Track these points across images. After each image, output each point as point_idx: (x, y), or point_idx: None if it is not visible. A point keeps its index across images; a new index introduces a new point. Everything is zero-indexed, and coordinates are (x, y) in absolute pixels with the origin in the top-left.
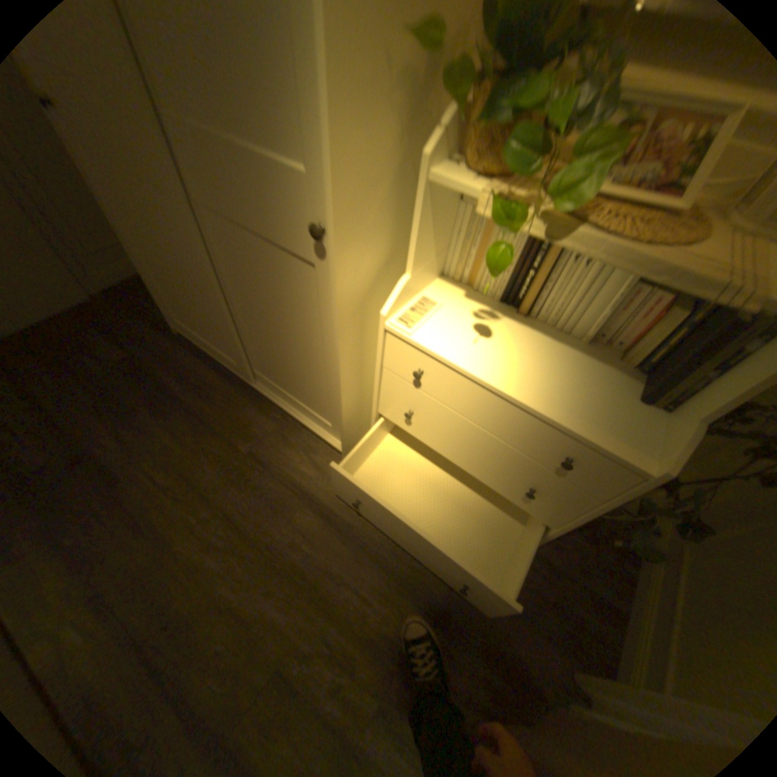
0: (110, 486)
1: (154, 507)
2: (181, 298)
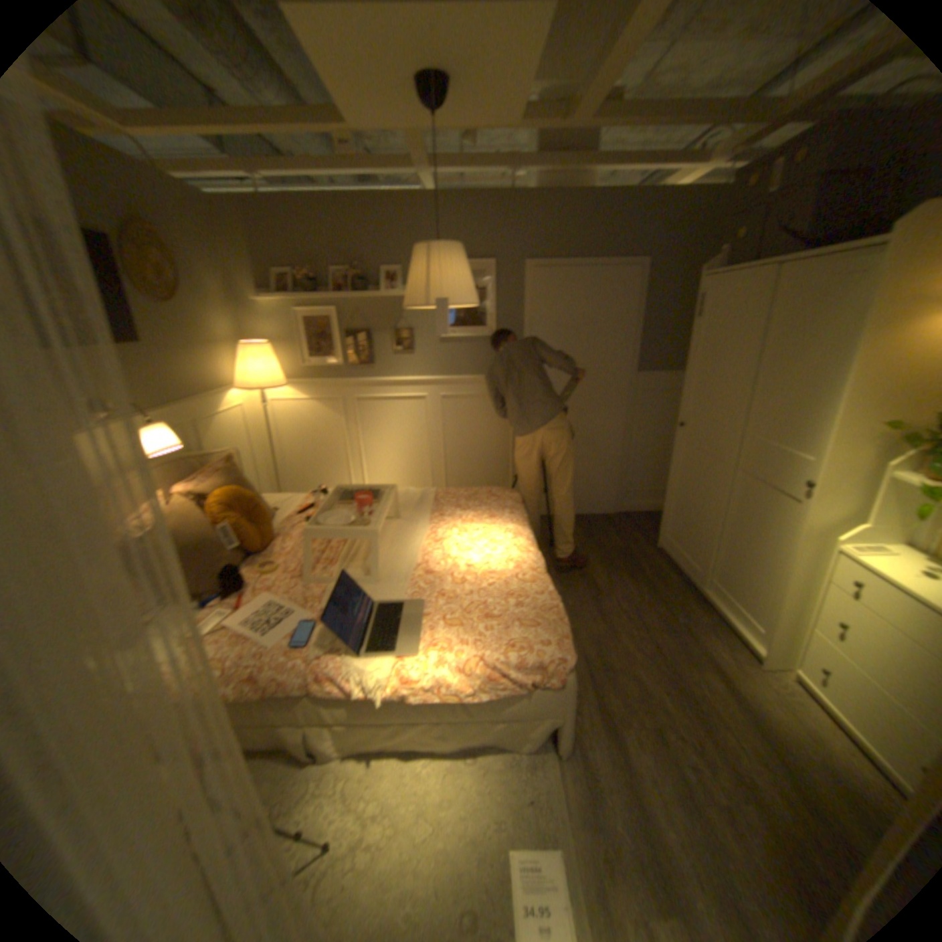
0: (597, 595)
1: (616, 616)
2: (687, 521)
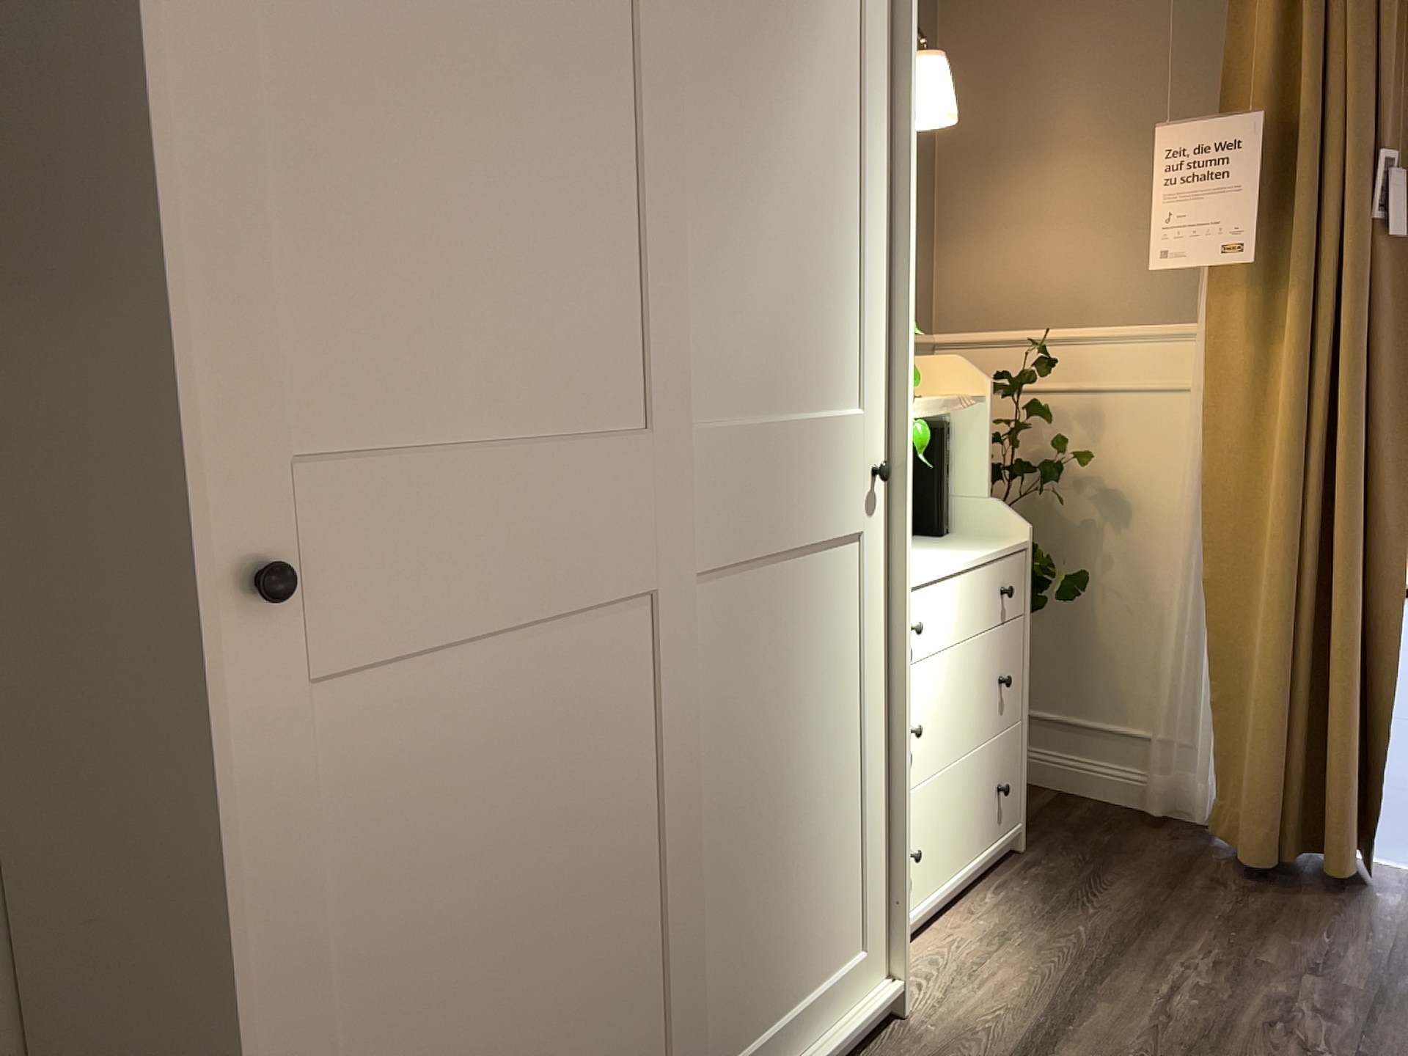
0: None
1: None
2: (533, 1043)
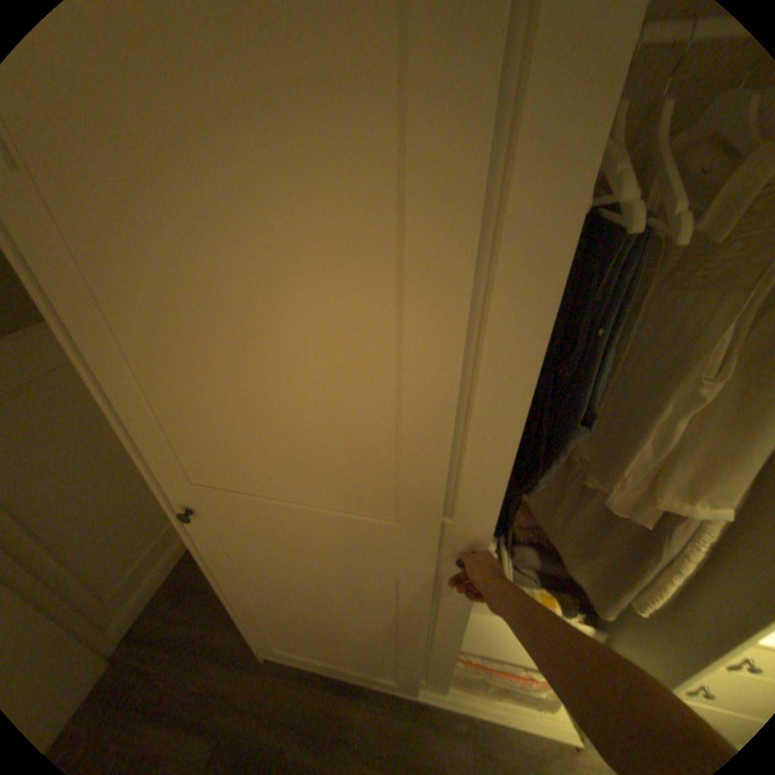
0: None
1: None
2: (322, 639)
